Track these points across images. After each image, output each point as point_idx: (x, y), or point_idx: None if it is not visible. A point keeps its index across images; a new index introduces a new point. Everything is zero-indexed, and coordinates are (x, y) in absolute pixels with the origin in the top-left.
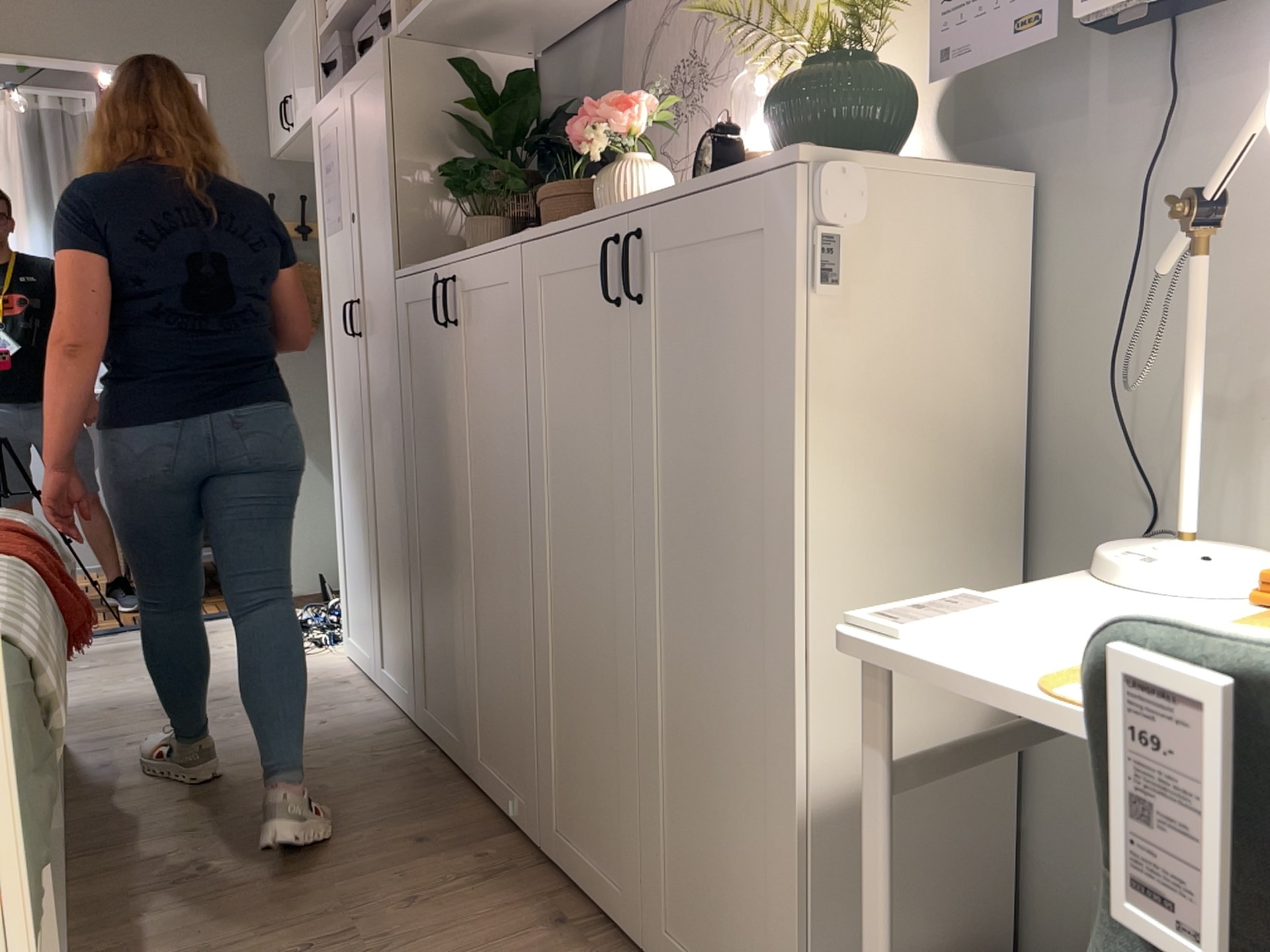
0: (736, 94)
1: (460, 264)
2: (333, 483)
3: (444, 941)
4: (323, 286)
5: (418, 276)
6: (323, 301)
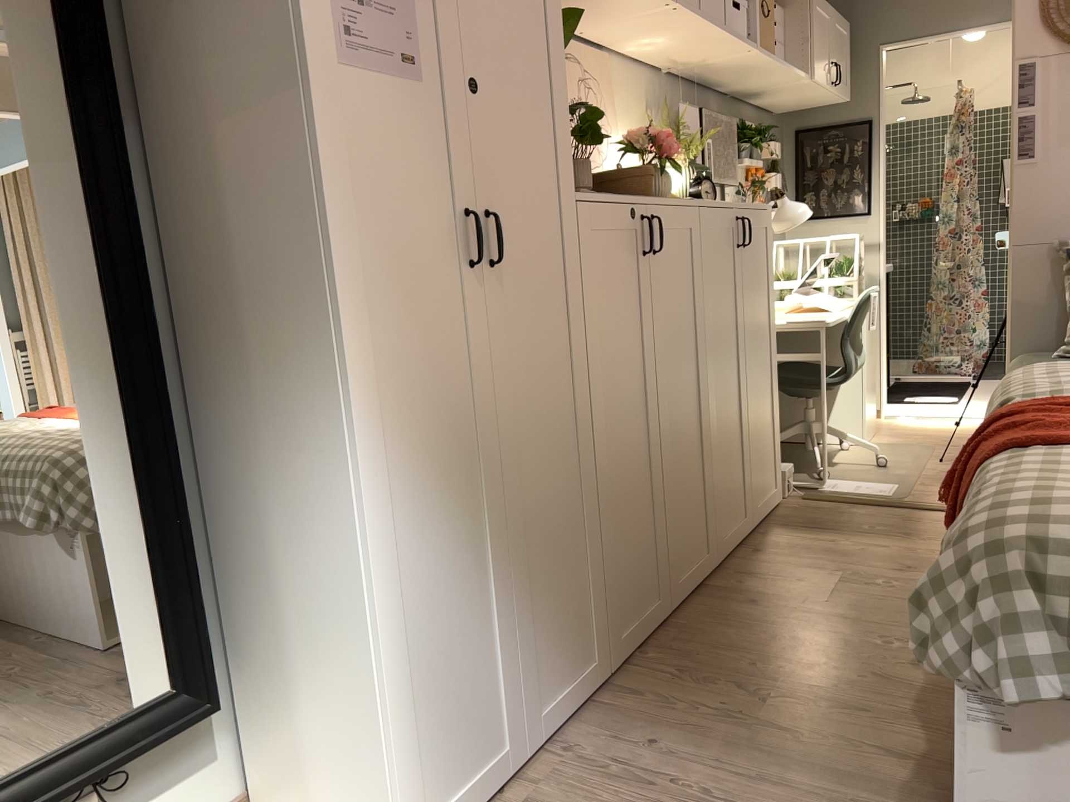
0: (610, 139)
1: (655, 204)
2: (358, 572)
3: (800, 564)
4: (317, 158)
5: (609, 203)
6: (322, 192)
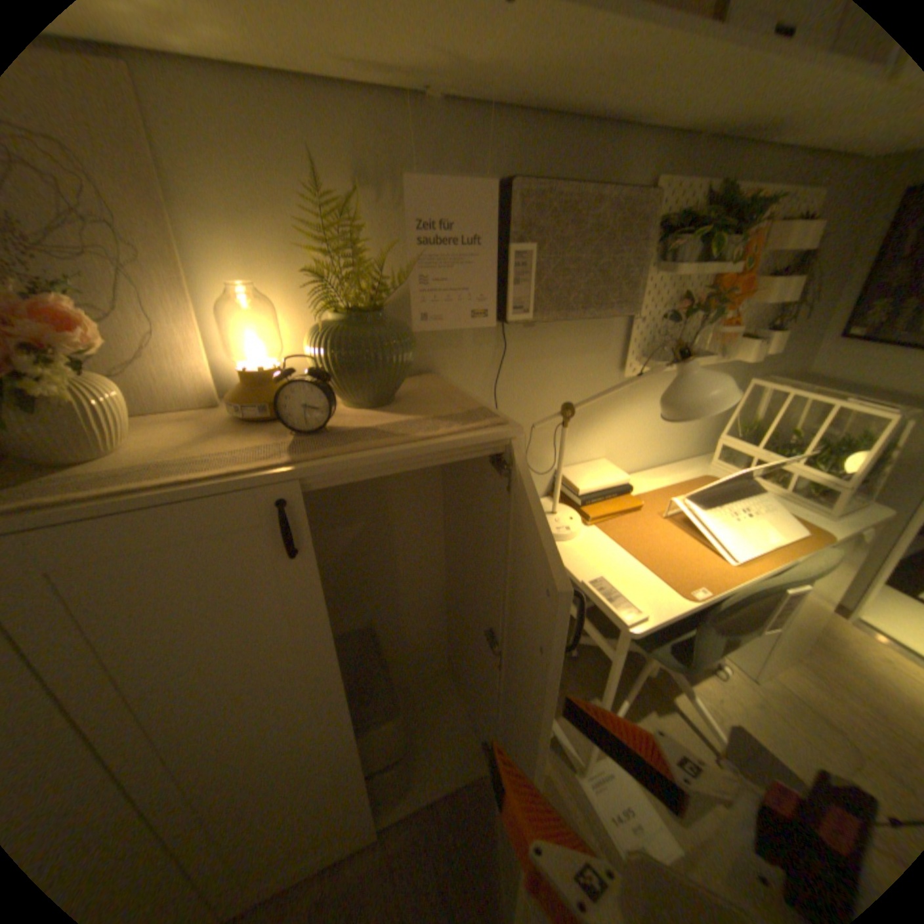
0: (123, 277)
1: None
2: None
3: None
4: None
5: None
6: None
